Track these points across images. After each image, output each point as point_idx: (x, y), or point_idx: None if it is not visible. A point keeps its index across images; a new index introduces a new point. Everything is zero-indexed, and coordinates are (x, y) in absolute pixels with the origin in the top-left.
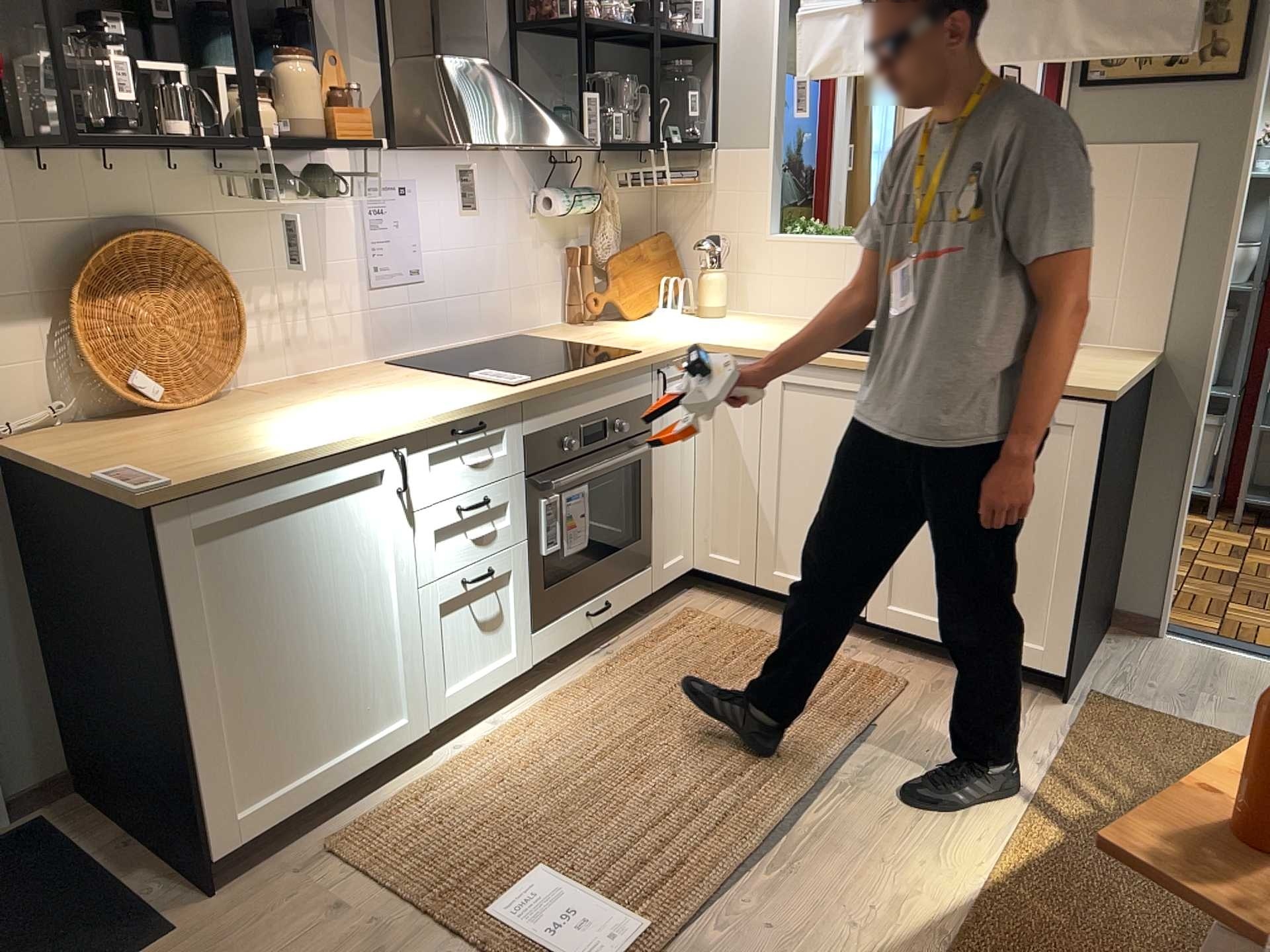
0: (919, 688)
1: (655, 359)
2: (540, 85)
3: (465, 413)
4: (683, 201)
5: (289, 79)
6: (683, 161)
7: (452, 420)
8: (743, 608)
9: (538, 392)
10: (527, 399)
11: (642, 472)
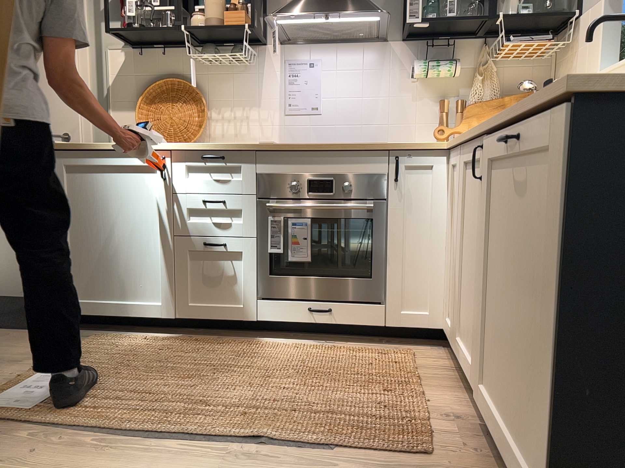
0: (433, 466)
1: (387, 147)
2: (427, 0)
3: (207, 147)
4: (562, 67)
5: (205, 2)
6: (564, 37)
7: (200, 150)
8: (450, 367)
9: (265, 147)
10: (258, 150)
11: (375, 229)
